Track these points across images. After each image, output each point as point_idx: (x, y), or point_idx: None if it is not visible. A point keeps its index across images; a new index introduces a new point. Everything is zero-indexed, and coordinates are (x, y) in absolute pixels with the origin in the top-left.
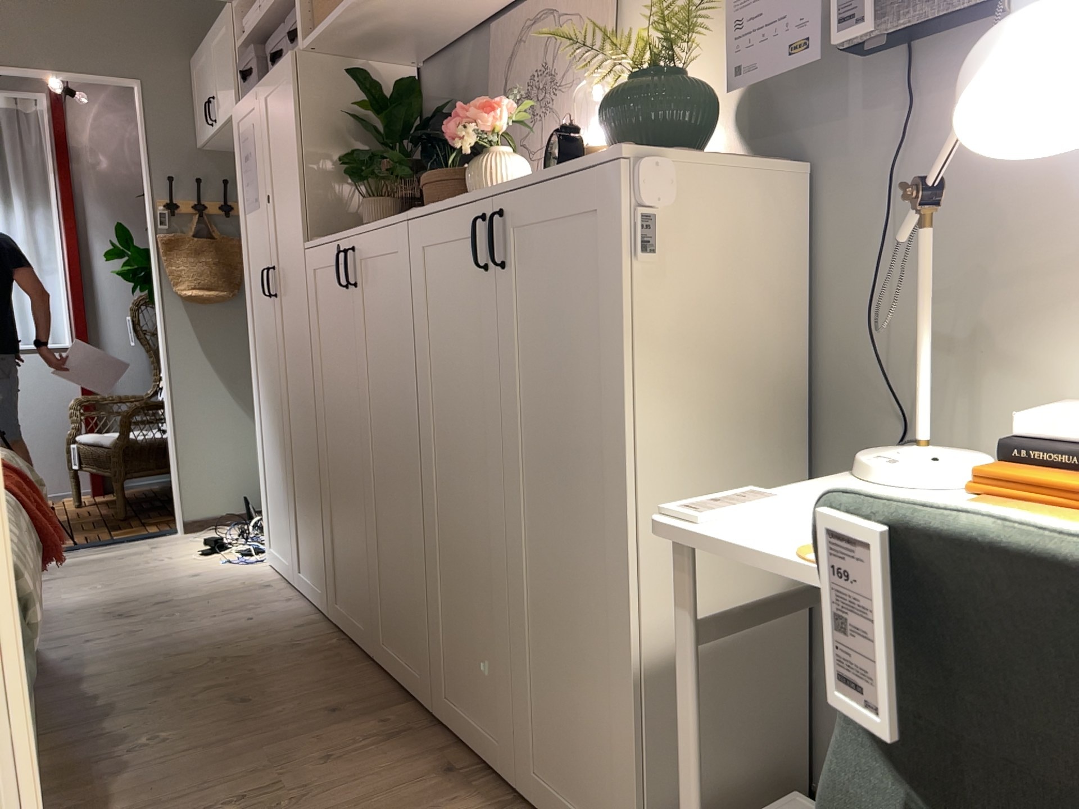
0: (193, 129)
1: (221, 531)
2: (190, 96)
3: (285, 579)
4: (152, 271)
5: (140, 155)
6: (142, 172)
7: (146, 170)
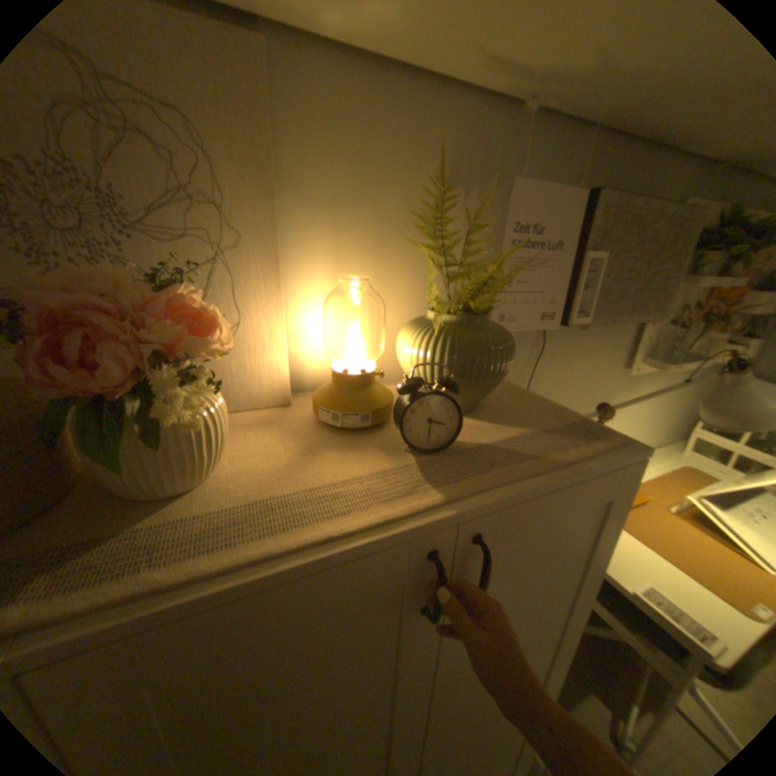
0: None
1: None
2: None
3: None
4: None
5: None
6: None
7: None
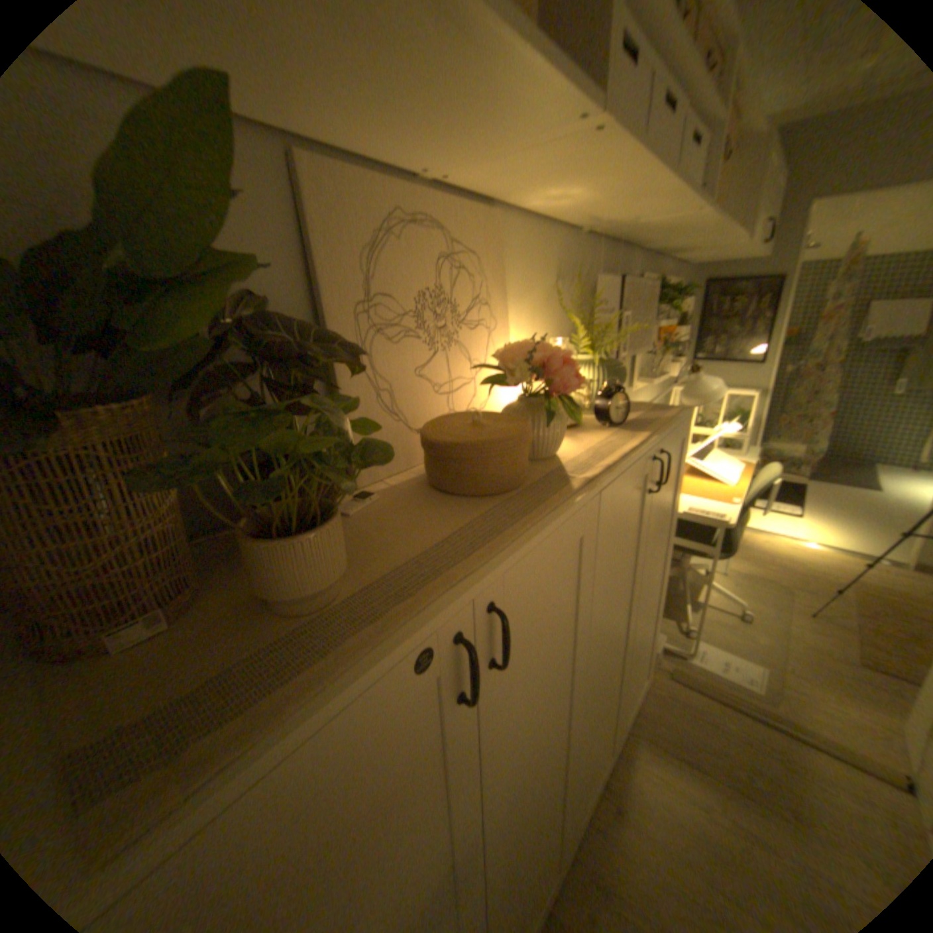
0: None
1: None
2: None
3: None
4: None
5: None
6: None
7: None
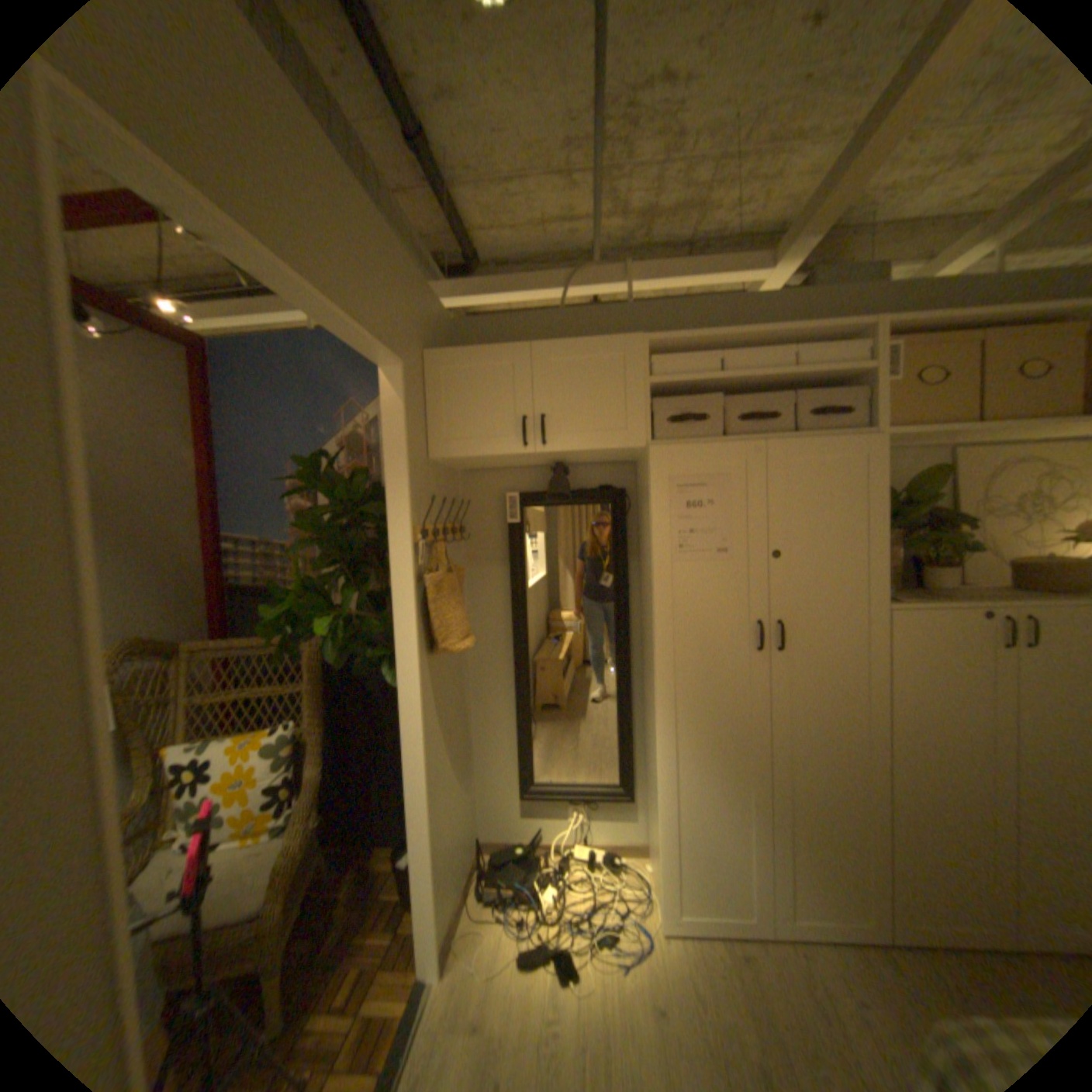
0: (427, 436)
1: (473, 942)
2: (425, 395)
3: (730, 942)
4: (398, 624)
5: (385, 464)
6: (389, 487)
7: (408, 486)
